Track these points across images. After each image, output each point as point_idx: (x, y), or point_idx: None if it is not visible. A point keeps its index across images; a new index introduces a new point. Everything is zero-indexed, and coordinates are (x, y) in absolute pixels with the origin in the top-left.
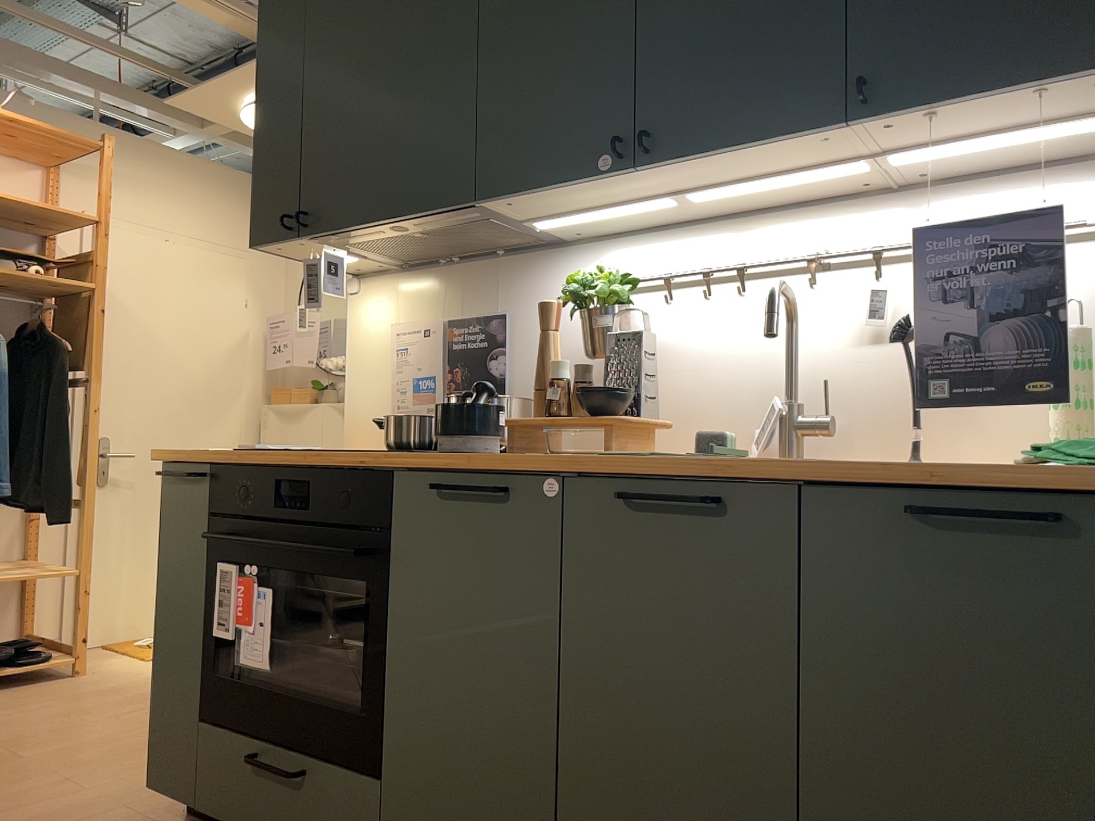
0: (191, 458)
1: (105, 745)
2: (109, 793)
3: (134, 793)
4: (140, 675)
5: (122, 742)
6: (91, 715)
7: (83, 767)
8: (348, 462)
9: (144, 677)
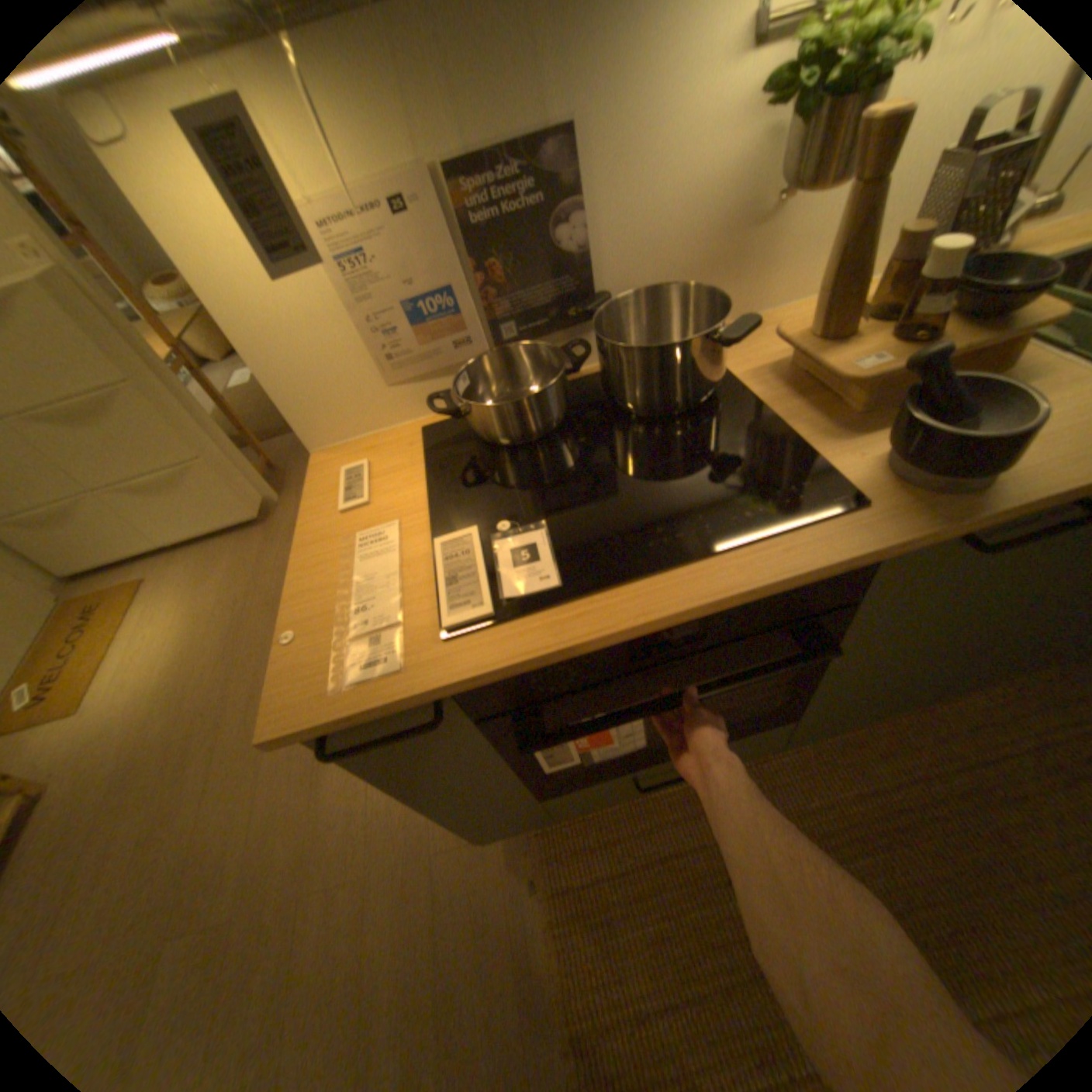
0: (399, 707)
1: (269, 826)
2: (386, 858)
3: (407, 836)
4: (112, 733)
5: (276, 808)
6: (176, 815)
7: (304, 863)
8: (788, 568)
9: (124, 732)
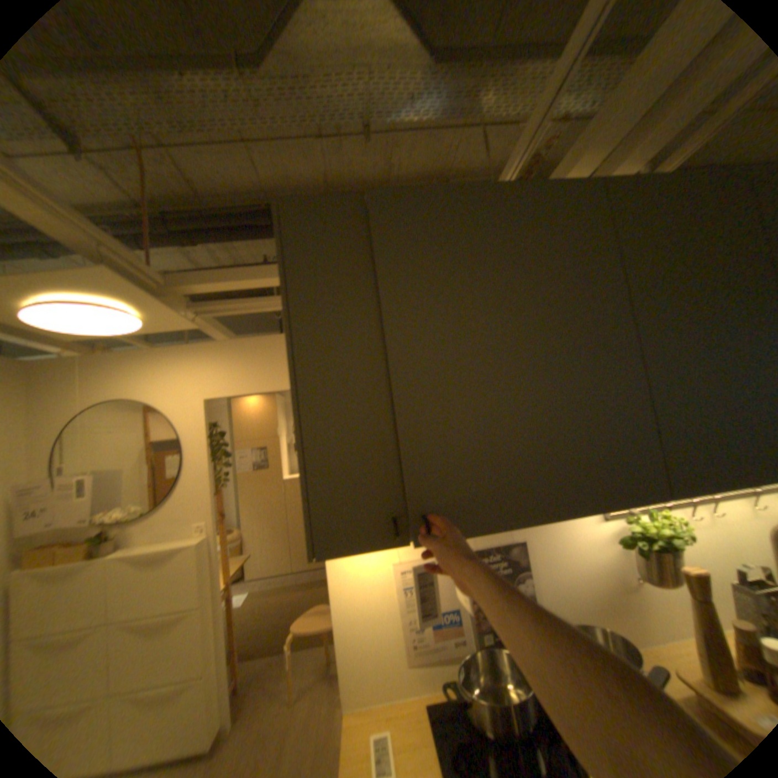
0: None
1: None
2: None
3: None
4: None
5: None
6: None
7: None
8: None
9: None
